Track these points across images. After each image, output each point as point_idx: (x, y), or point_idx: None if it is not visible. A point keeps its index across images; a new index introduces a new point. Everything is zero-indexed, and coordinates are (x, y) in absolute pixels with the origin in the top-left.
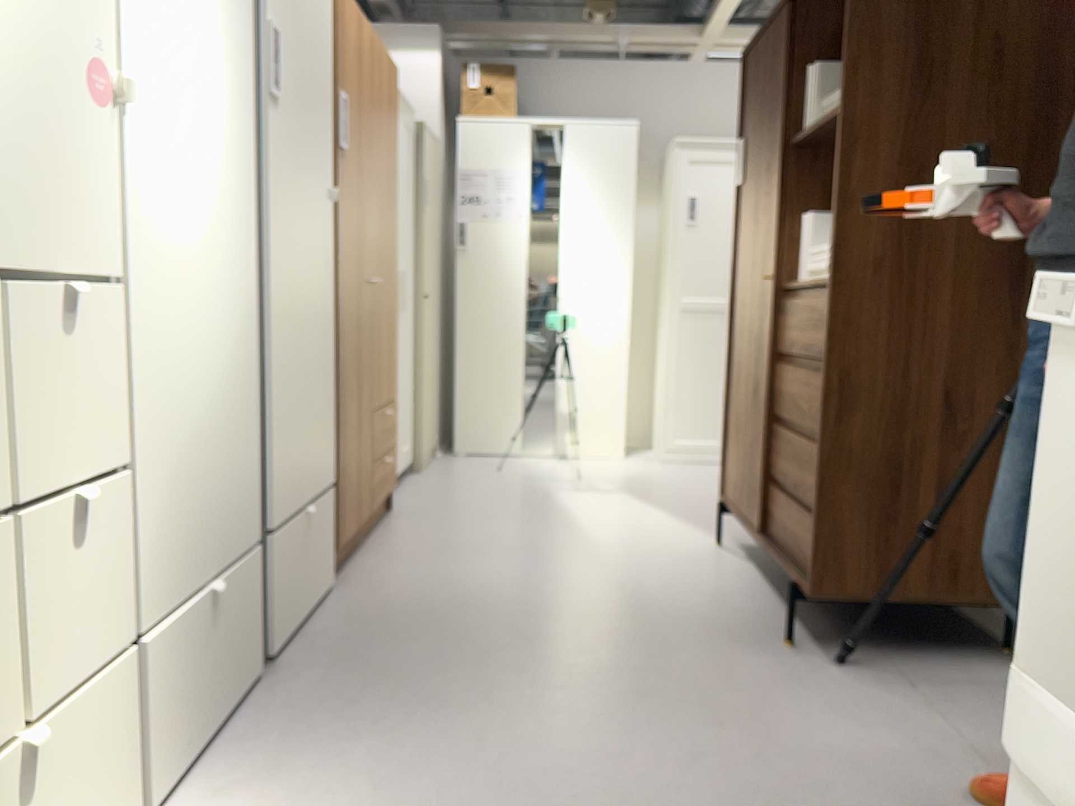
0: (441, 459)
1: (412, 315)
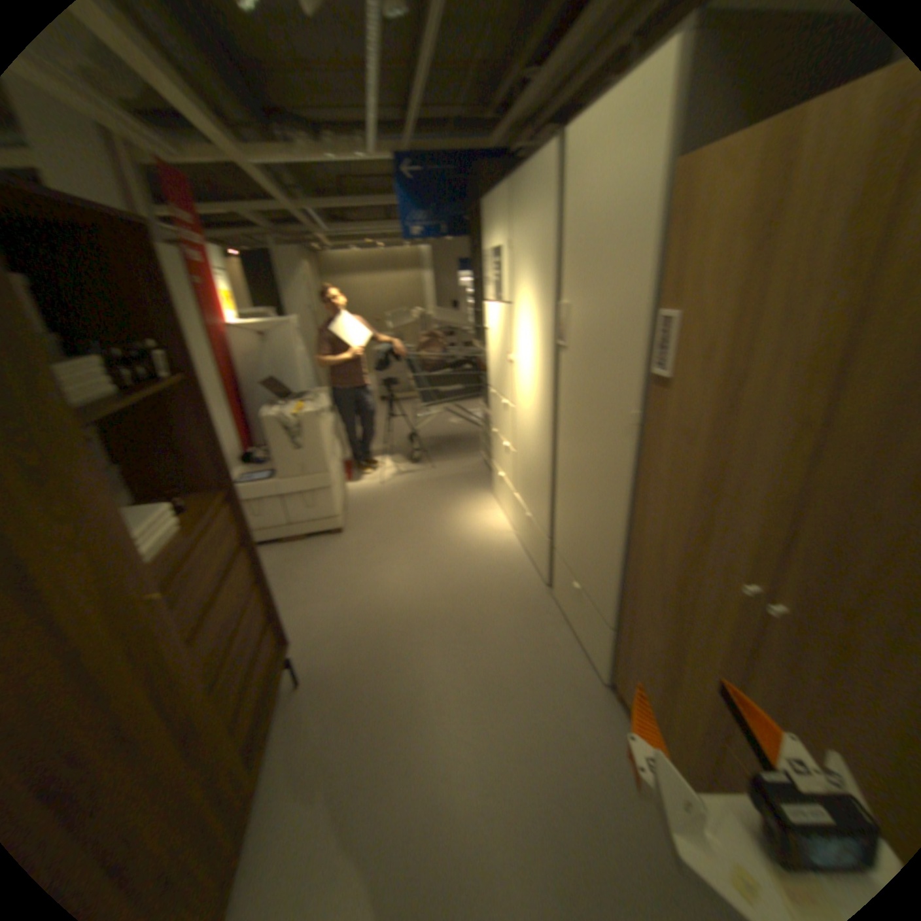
0: None
1: None
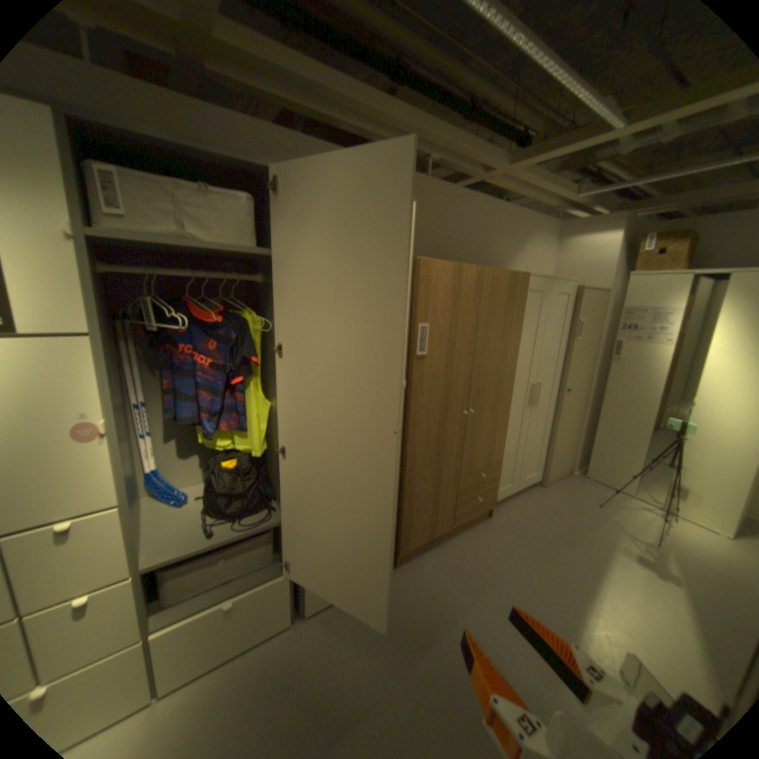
0: (573, 479)
1: (553, 402)
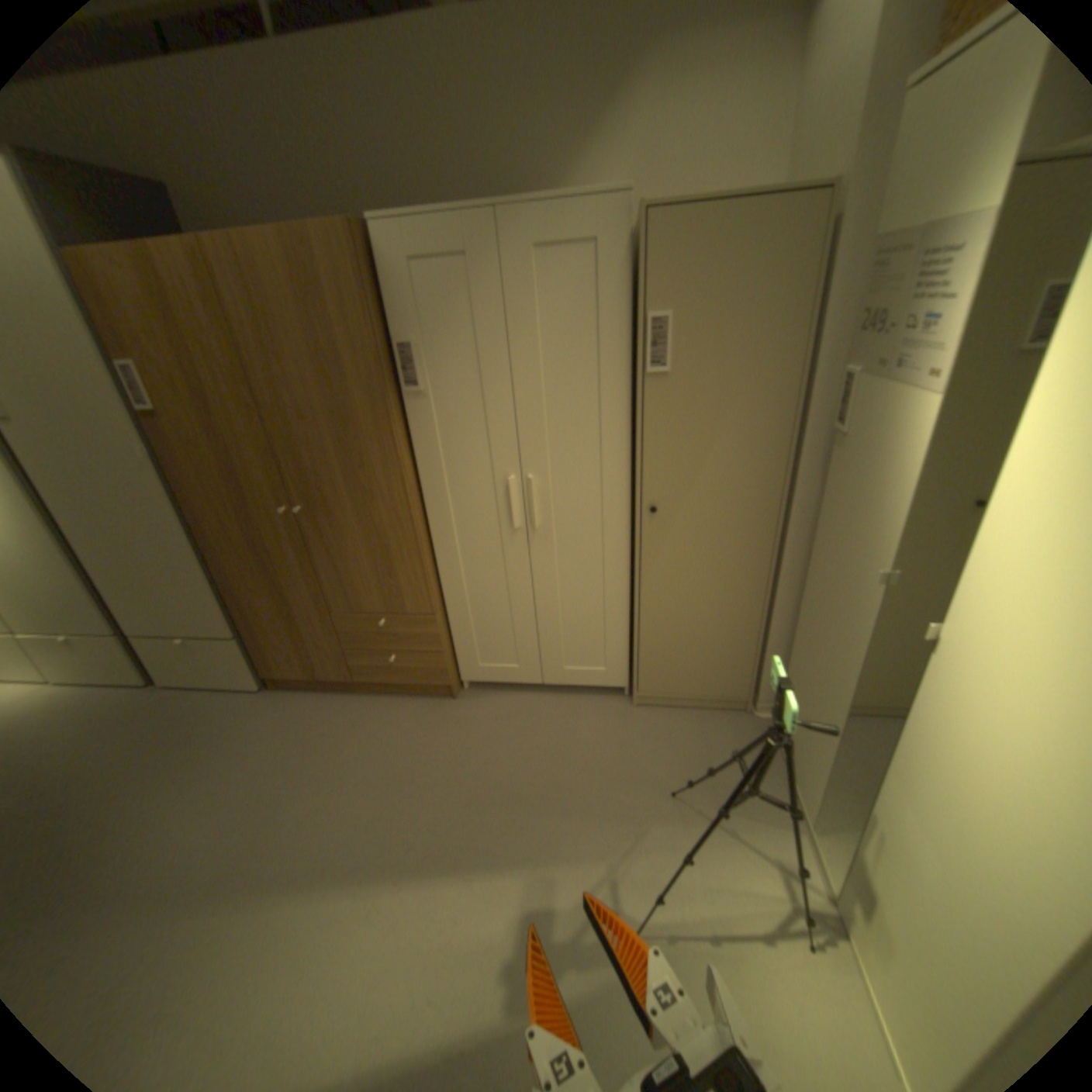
0: (740, 720)
1: (620, 530)
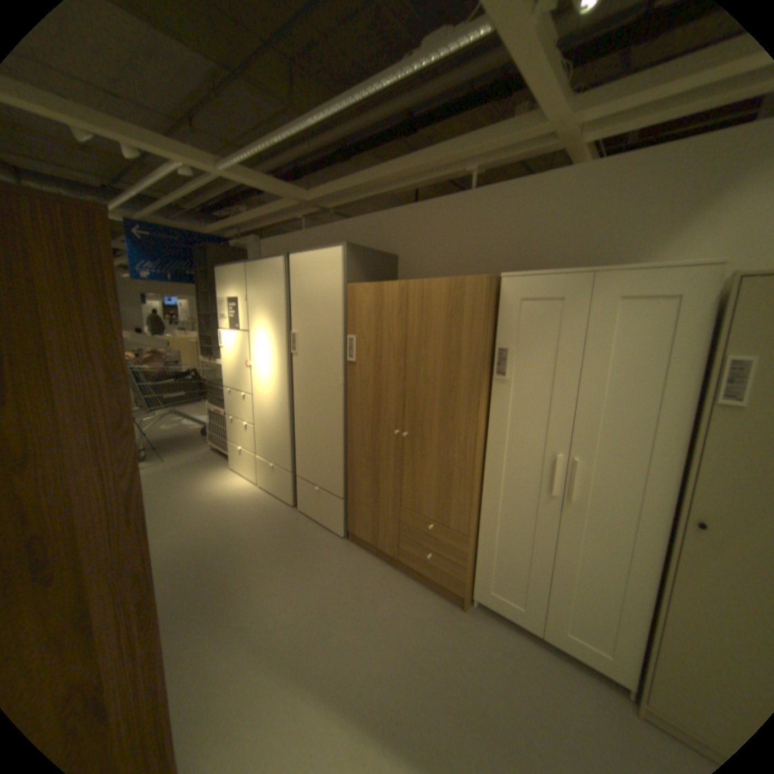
0: None
1: (657, 530)
